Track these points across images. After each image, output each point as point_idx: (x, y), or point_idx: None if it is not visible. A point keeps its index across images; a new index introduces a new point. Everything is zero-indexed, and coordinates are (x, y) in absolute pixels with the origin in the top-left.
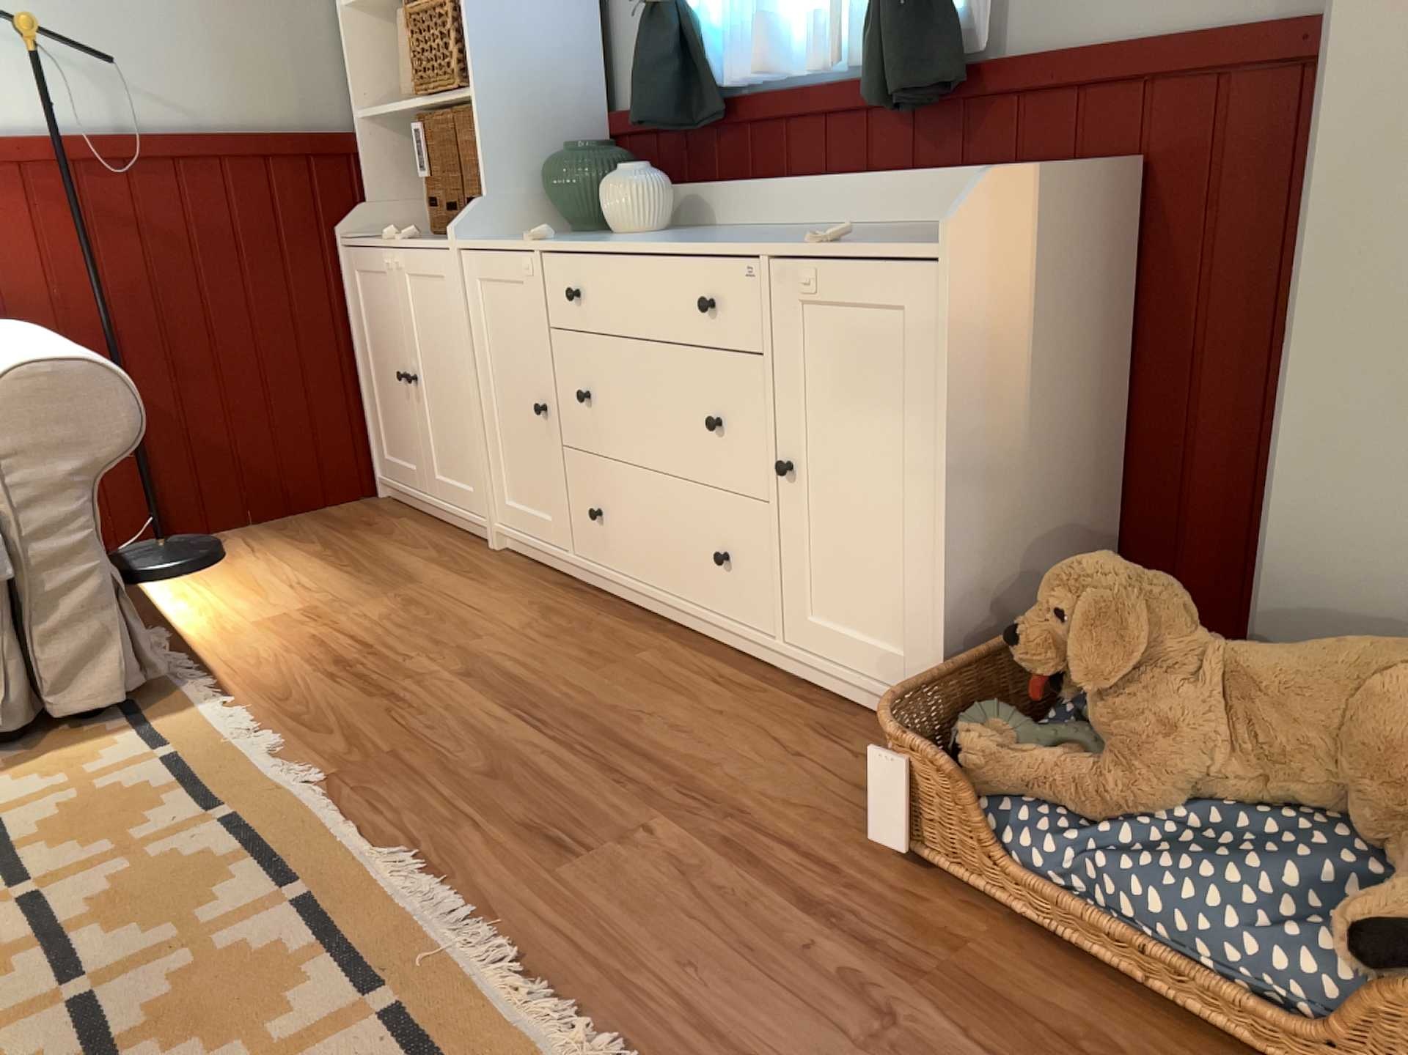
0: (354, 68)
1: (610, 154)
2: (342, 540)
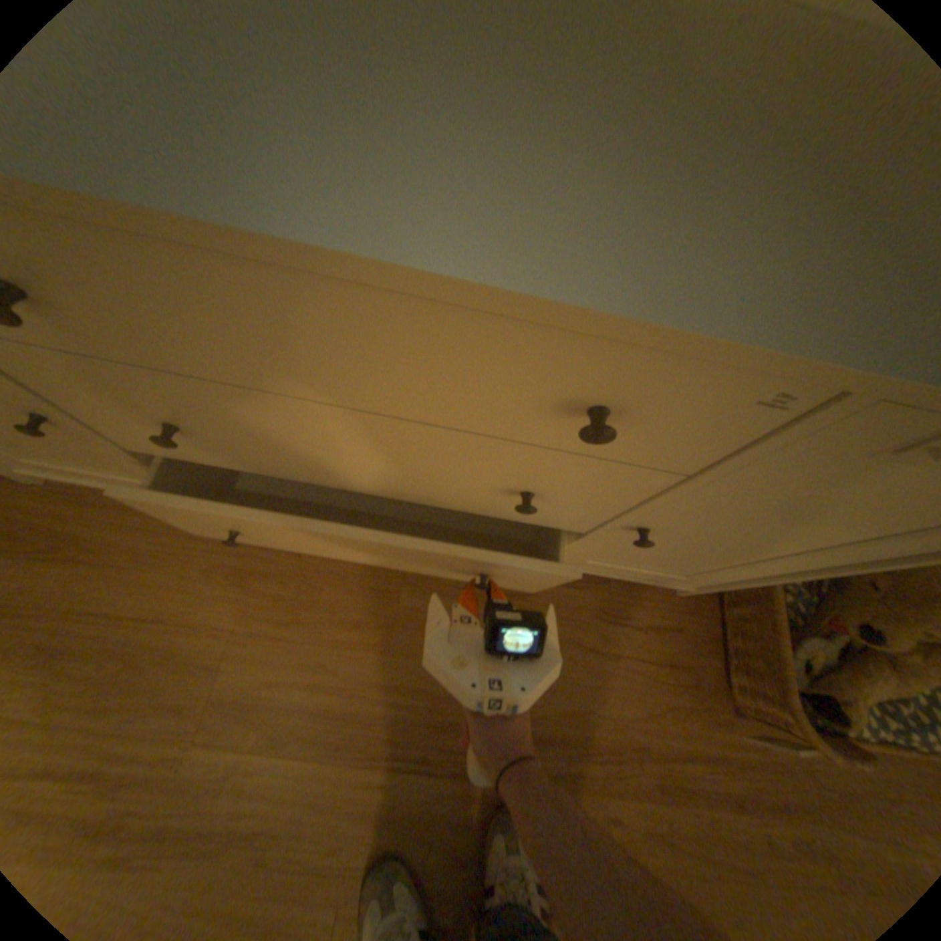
0: None
1: None
2: None
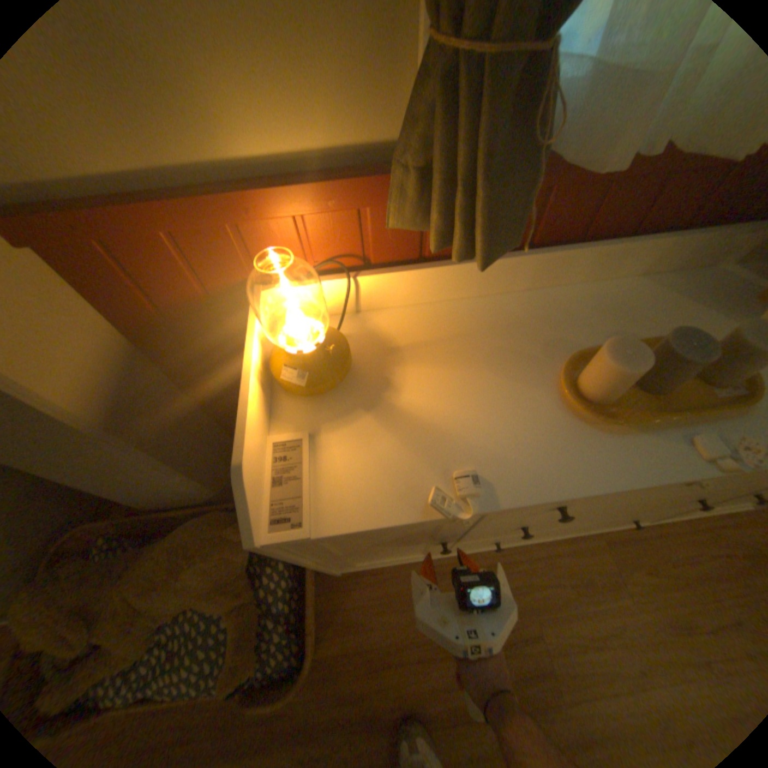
0: None
1: None
2: None
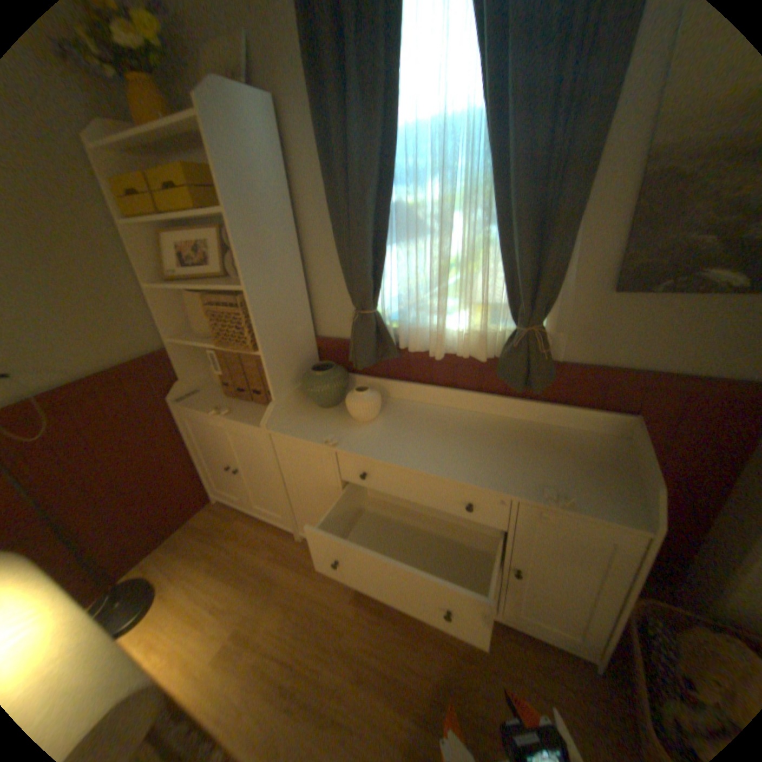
0: (157, 314)
1: (339, 372)
2: (213, 552)
